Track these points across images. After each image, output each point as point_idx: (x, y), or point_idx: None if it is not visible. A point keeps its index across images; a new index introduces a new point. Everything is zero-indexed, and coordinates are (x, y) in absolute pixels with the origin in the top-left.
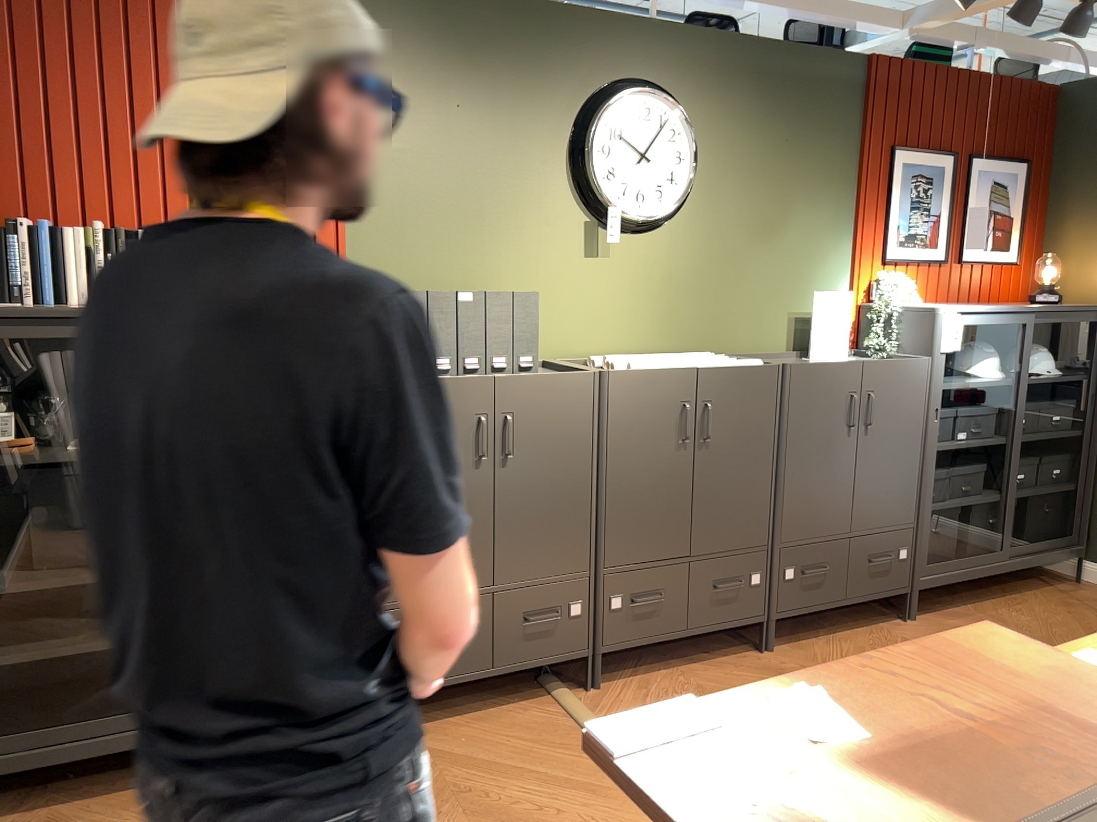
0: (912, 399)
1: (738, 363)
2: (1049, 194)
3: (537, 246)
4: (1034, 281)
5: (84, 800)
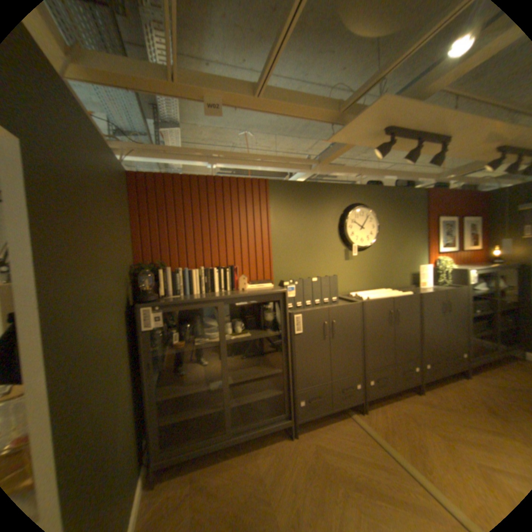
0: (464, 301)
1: (405, 294)
2: (491, 226)
3: (331, 258)
4: (489, 255)
5: (202, 470)
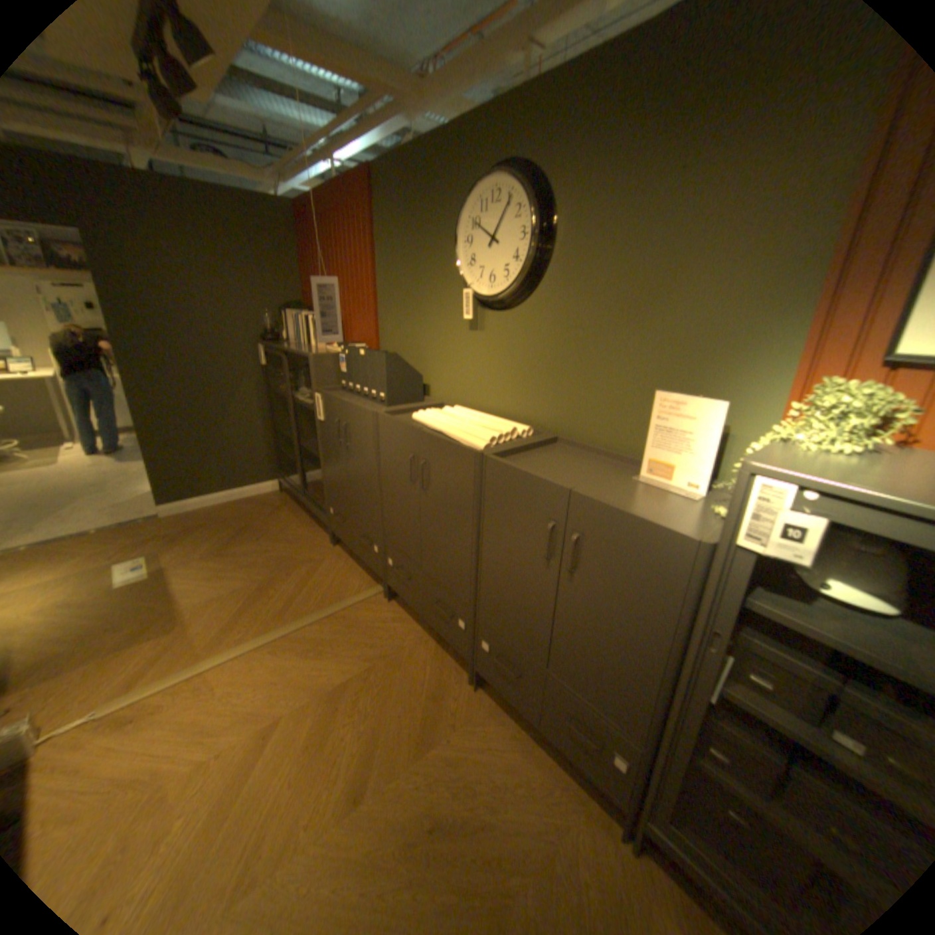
0: (652, 582)
1: (466, 439)
2: None
3: (444, 322)
4: None
5: (297, 505)
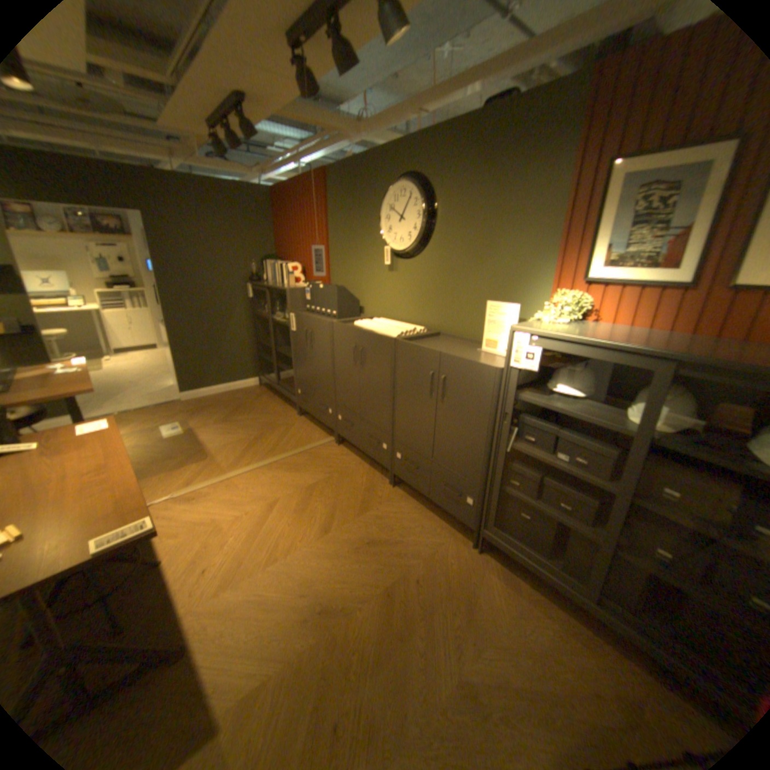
0: (479, 394)
1: (387, 334)
2: None
3: (373, 266)
4: None
5: (272, 393)
